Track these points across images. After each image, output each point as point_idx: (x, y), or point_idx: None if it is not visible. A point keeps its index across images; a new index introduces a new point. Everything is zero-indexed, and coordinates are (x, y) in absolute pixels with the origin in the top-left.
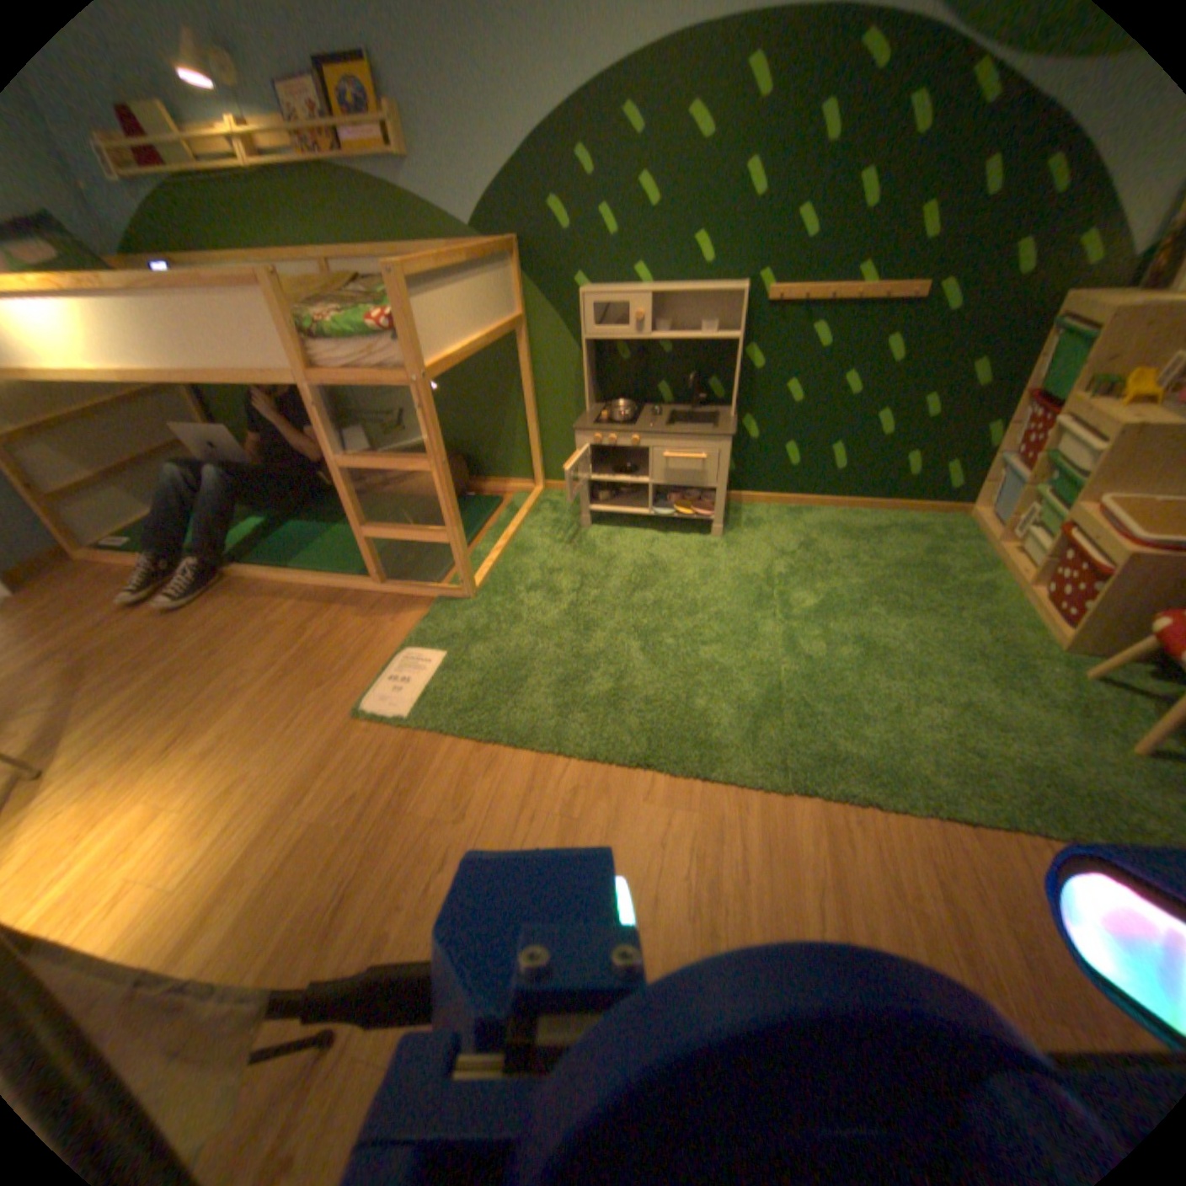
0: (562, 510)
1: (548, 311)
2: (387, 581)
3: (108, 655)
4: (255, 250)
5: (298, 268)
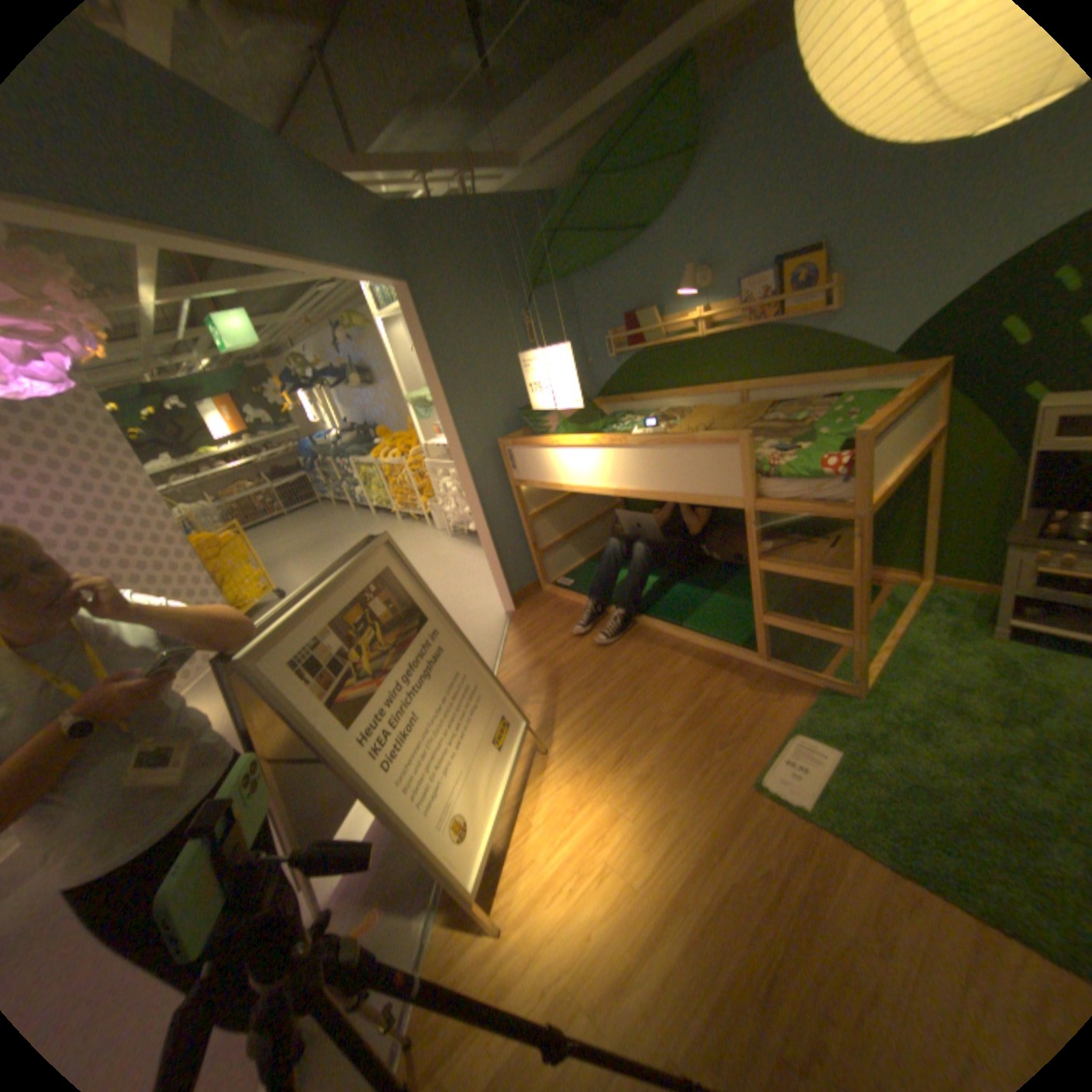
0: (964, 617)
1: (980, 422)
2: (771, 661)
3: (571, 672)
4: (691, 388)
5: (723, 399)
